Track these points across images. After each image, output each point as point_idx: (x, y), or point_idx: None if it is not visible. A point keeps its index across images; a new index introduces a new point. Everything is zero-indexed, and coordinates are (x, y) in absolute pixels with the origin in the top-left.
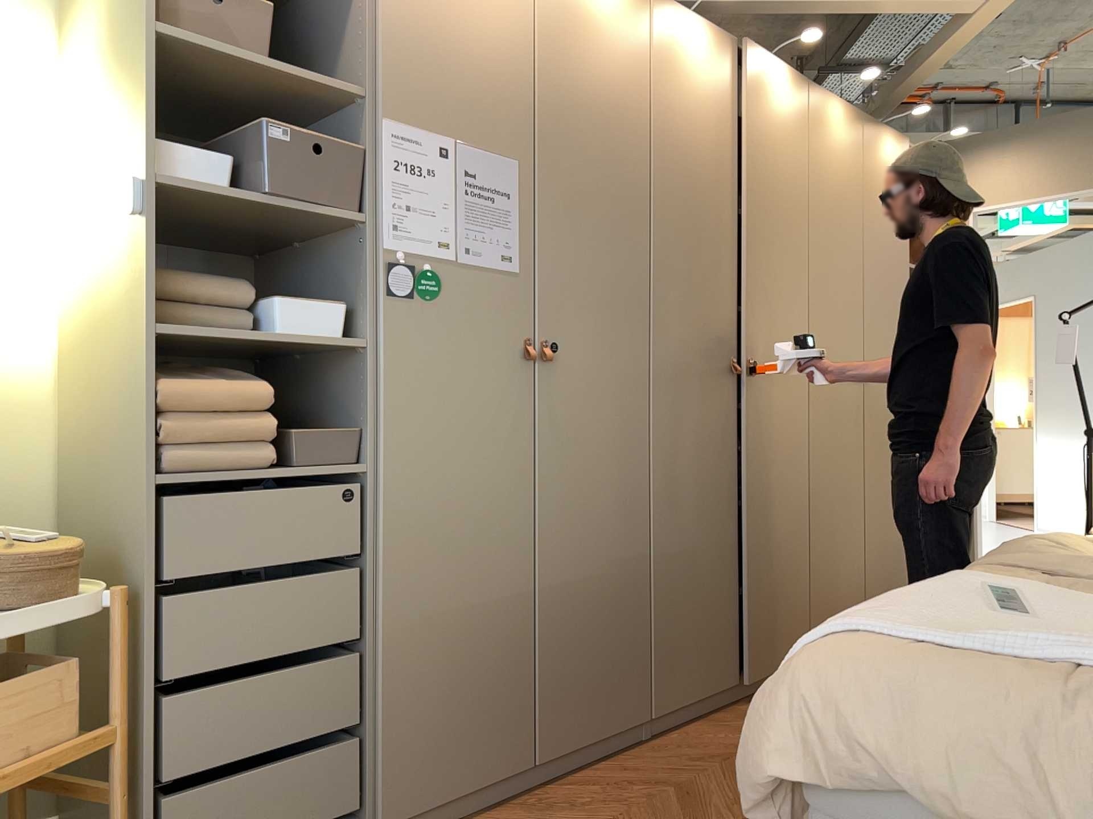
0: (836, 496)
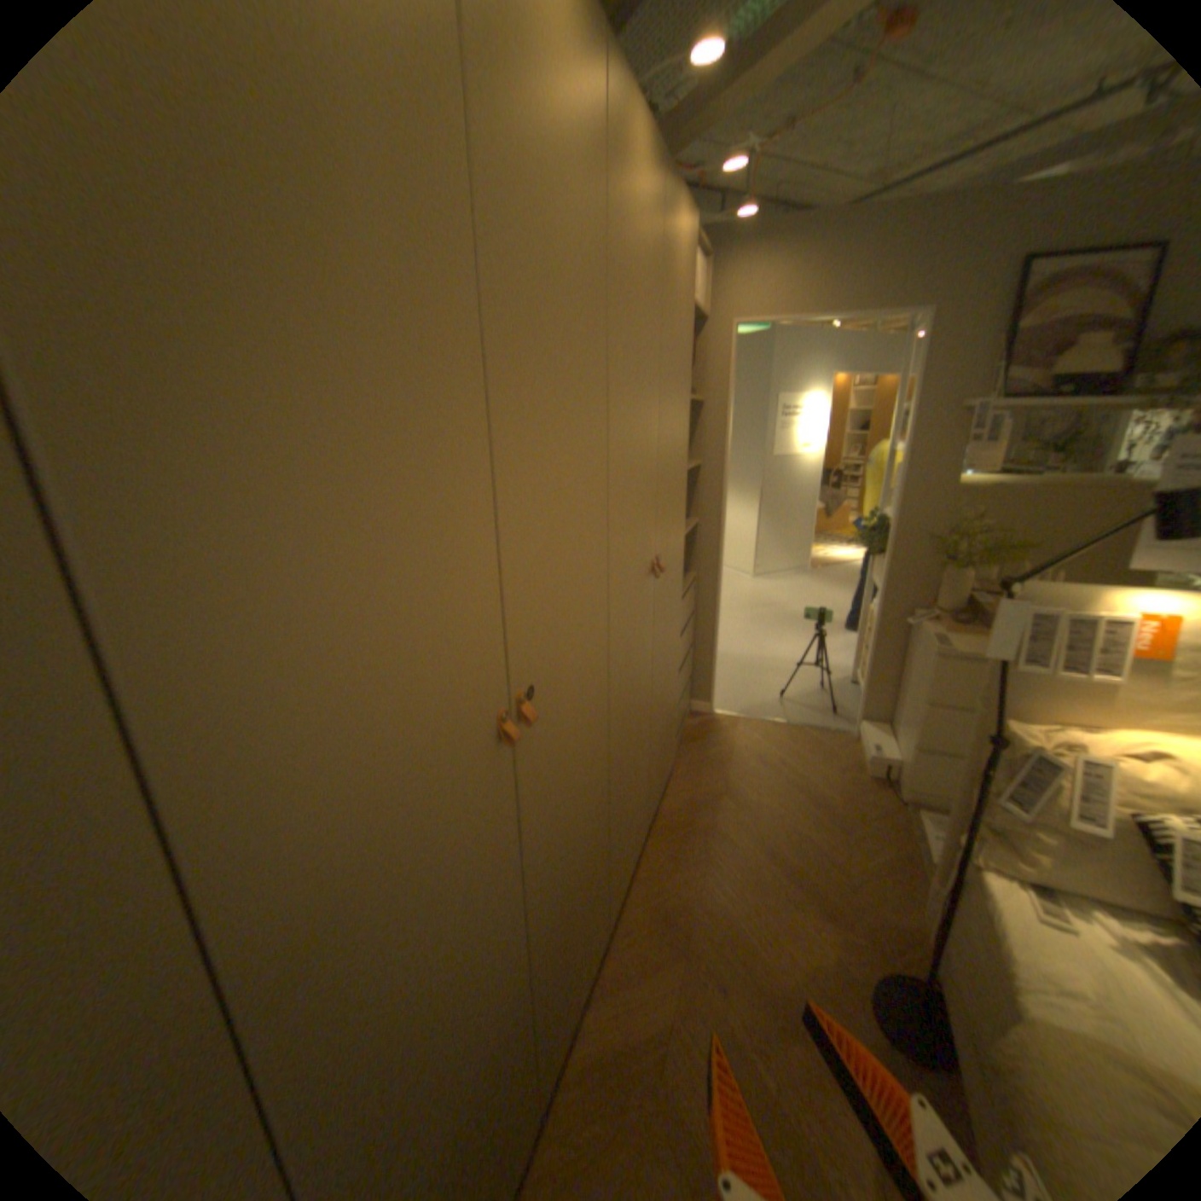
0: (630, 743)
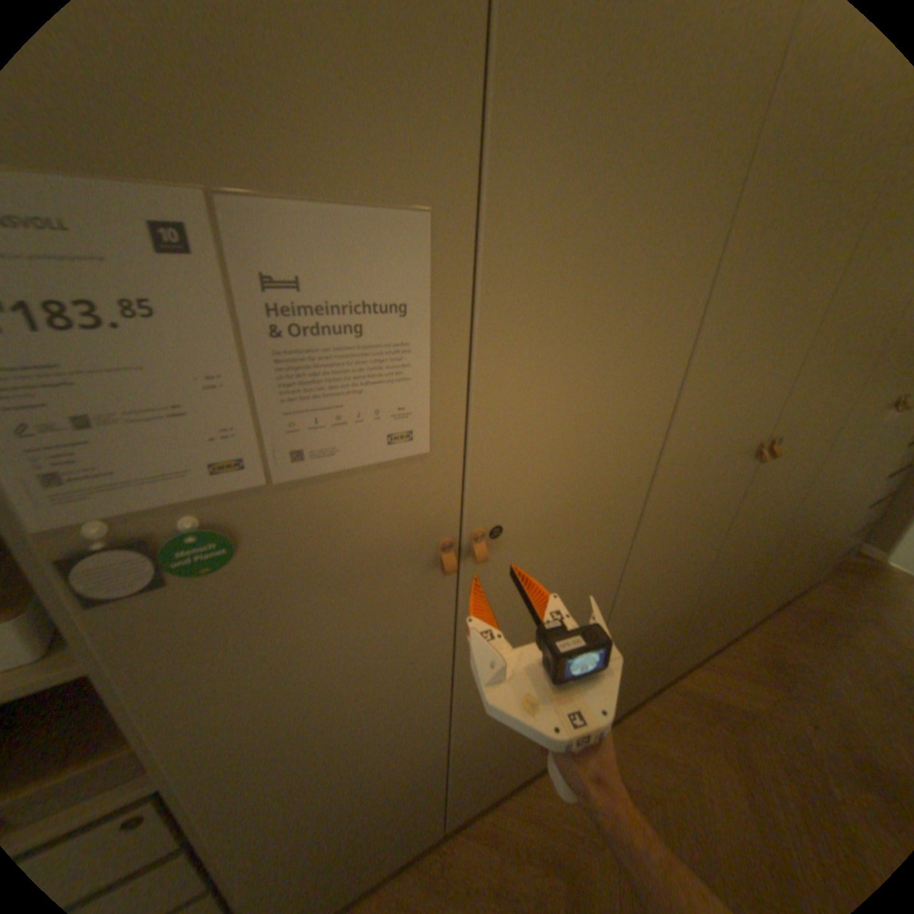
0: (808, 528)
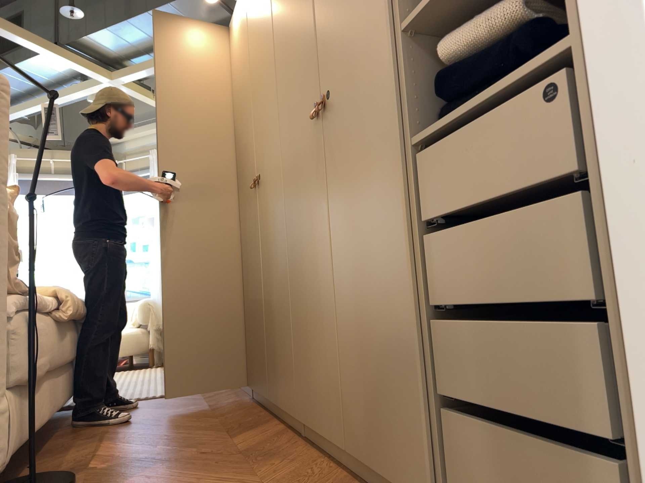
0: (305, 263)
